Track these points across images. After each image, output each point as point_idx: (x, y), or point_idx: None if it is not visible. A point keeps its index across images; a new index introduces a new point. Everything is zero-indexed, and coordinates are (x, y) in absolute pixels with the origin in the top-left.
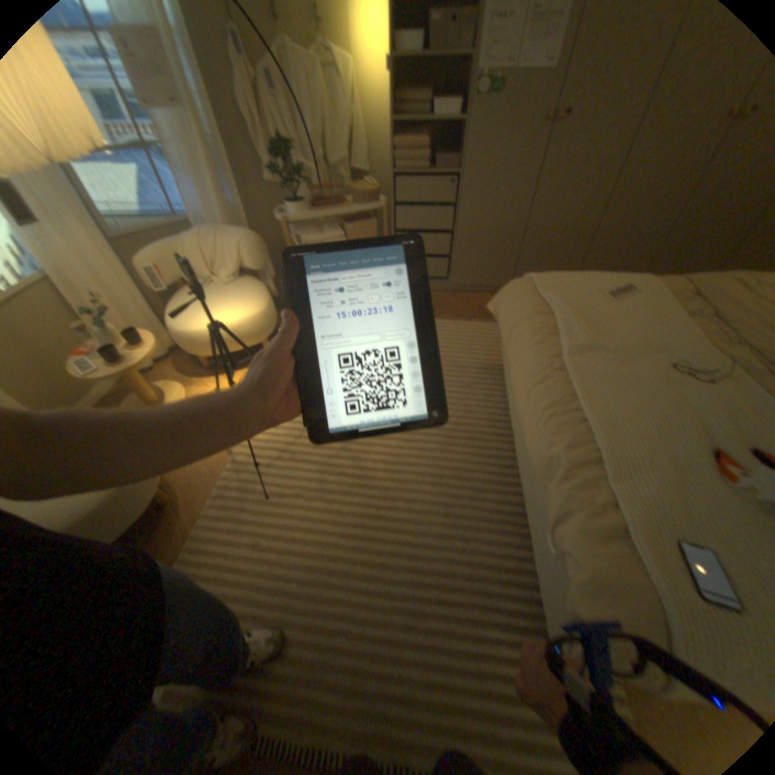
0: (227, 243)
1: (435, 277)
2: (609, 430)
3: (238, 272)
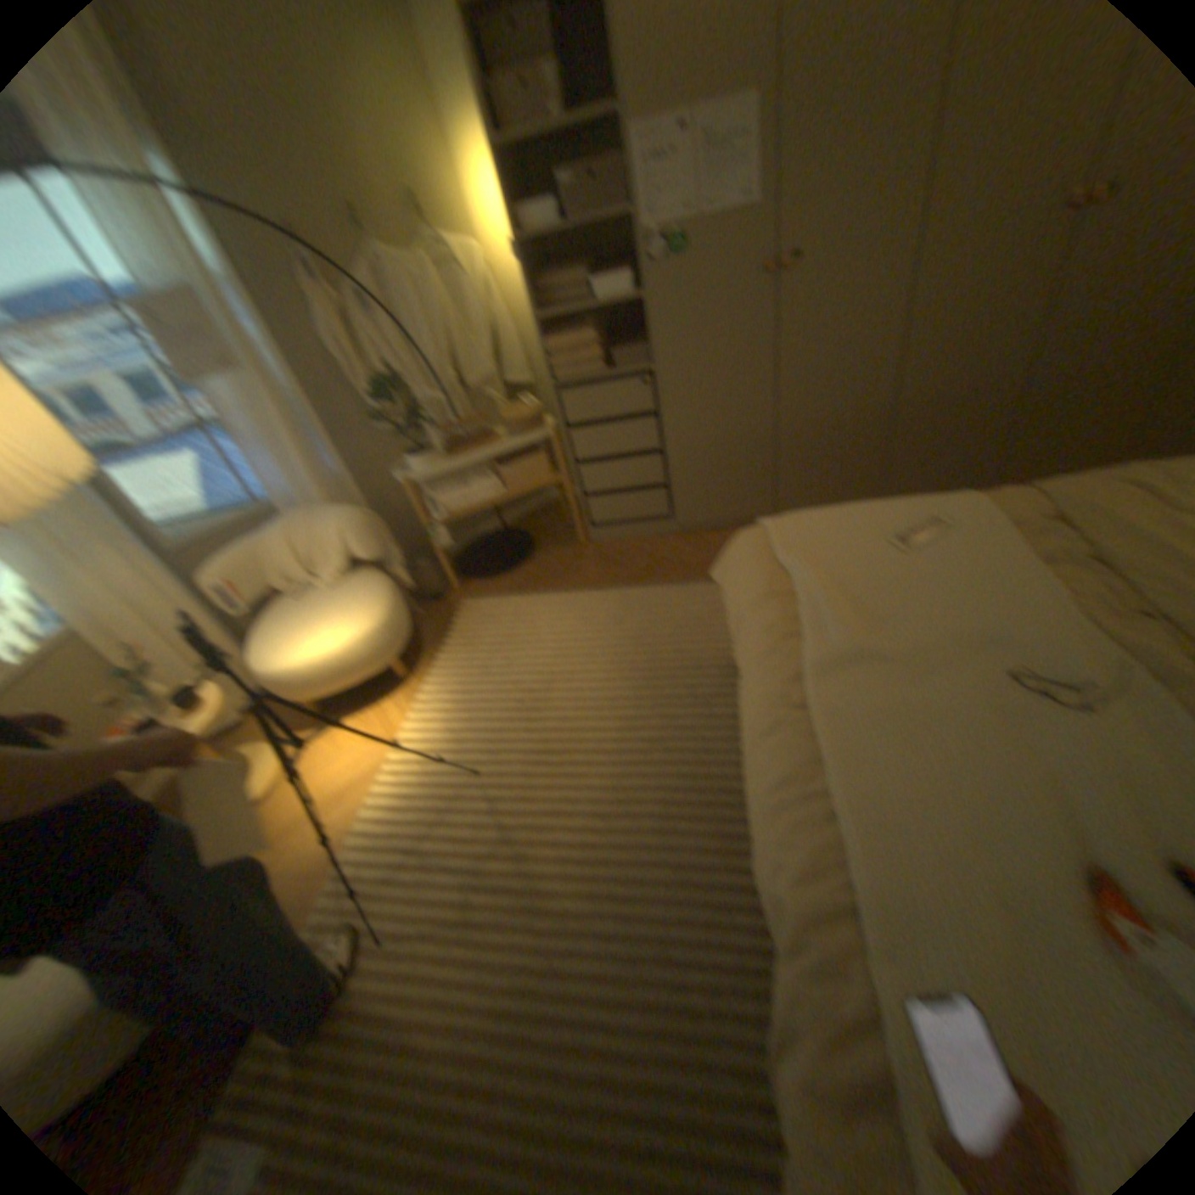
0: (330, 532)
1: (654, 517)
2: (879, 841)
3: (351, 568)
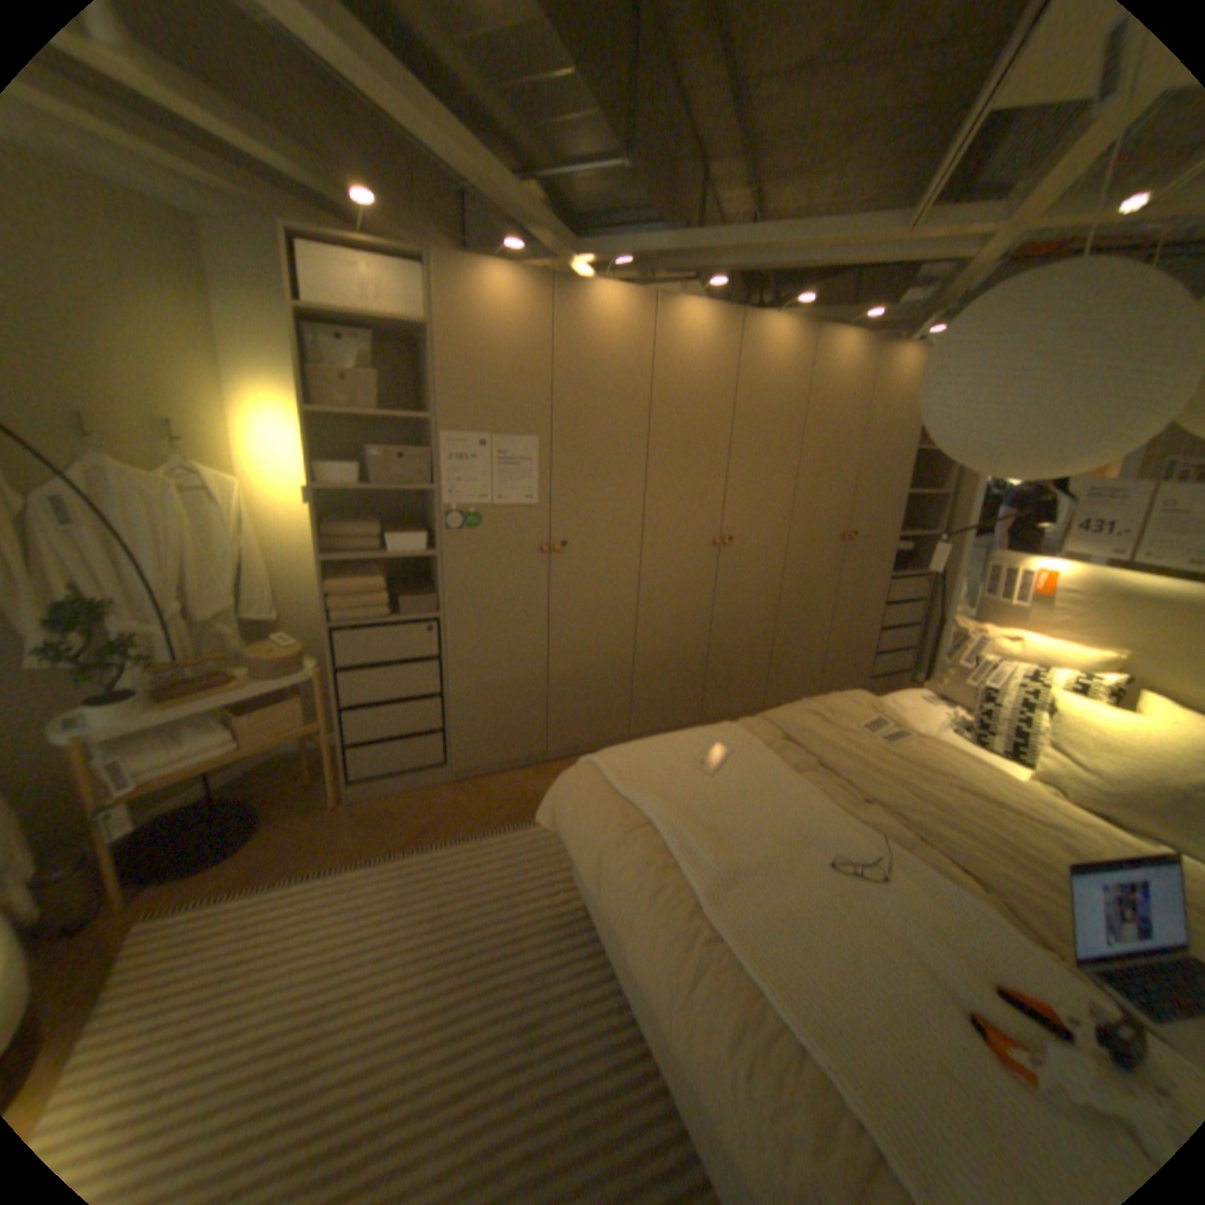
0: None
1: (424, 764)
2: (847, 1059)
3: None
